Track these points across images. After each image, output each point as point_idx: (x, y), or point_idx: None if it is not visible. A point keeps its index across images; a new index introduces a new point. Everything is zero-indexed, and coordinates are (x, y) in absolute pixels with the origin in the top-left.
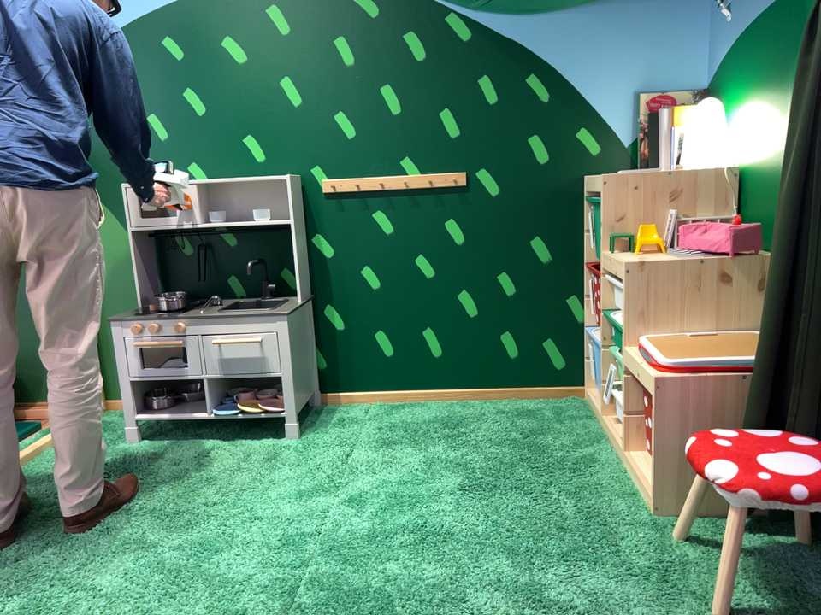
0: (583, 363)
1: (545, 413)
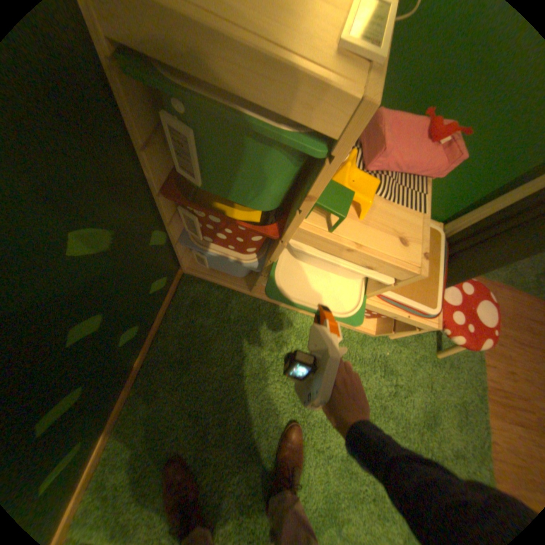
0: (178, 260)
1: (203, 323)
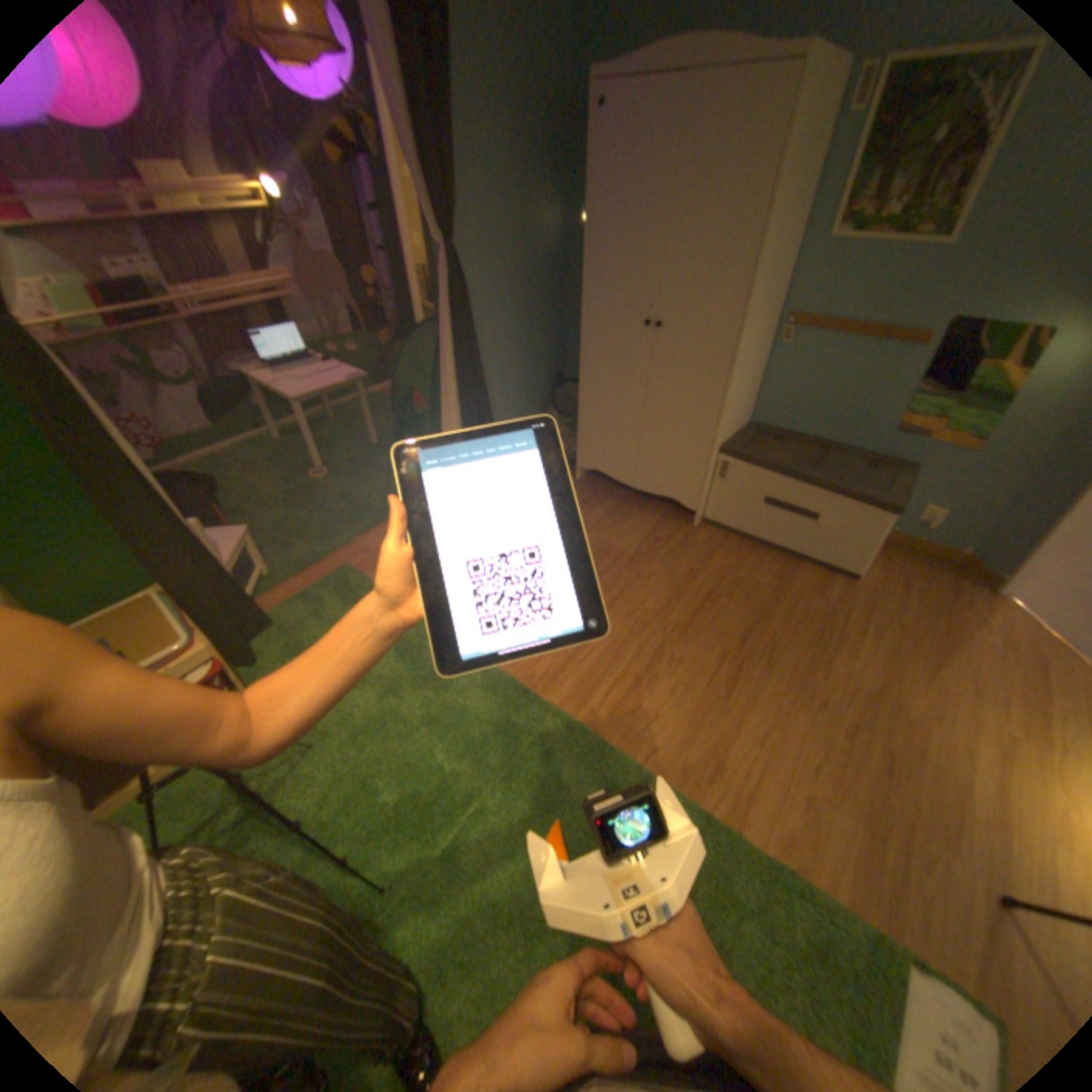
0: None
1: None
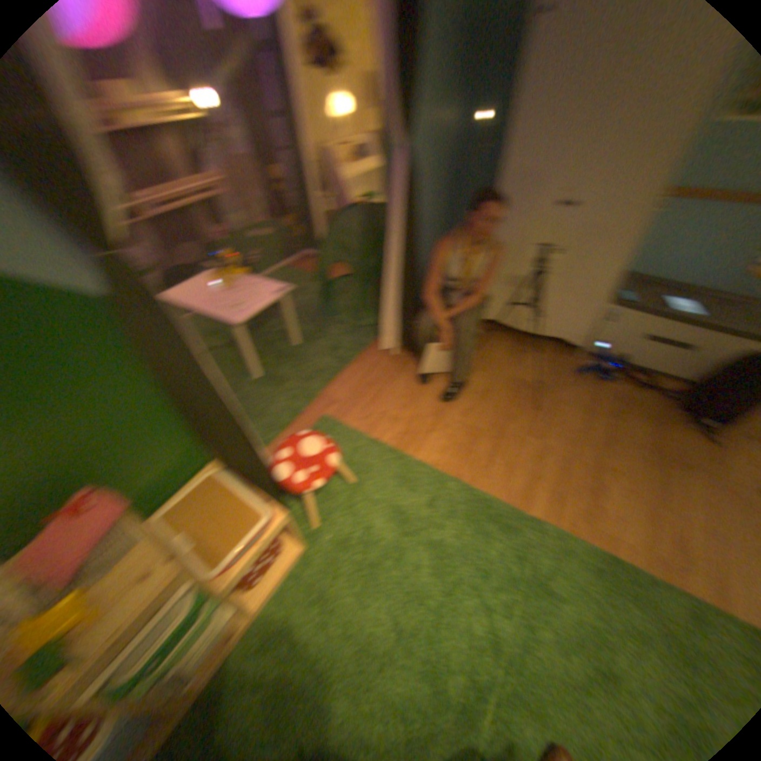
0: None
1: None
